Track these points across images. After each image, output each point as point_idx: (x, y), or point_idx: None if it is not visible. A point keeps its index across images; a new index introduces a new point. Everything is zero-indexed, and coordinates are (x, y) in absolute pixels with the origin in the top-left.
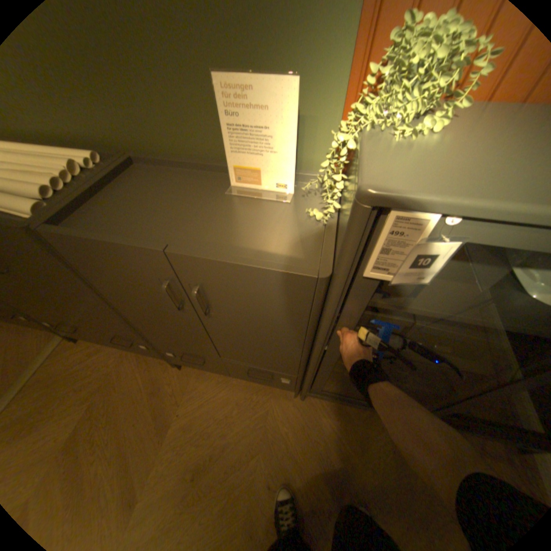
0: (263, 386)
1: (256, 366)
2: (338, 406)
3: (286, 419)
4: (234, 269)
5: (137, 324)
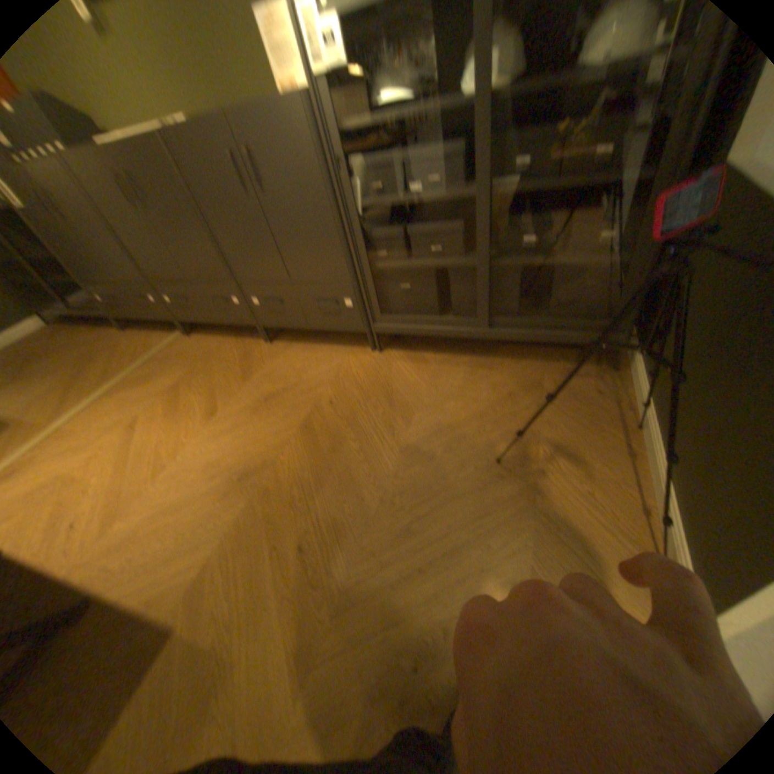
0: (346, 349)
1: (319, 280)
2: (418, 355)
3: (362, 366)
4: (260, 109)
5: (226, 246)
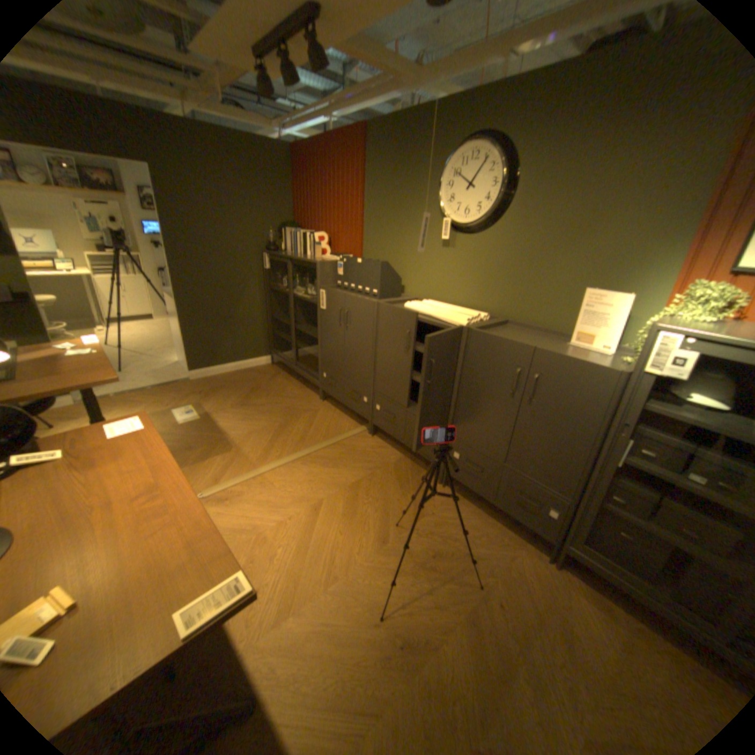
0: (520, 539)
1: (535, 480)
2: (605, 600)
3: (537, 574)
4: (573, 362)
5: (463, 410)
